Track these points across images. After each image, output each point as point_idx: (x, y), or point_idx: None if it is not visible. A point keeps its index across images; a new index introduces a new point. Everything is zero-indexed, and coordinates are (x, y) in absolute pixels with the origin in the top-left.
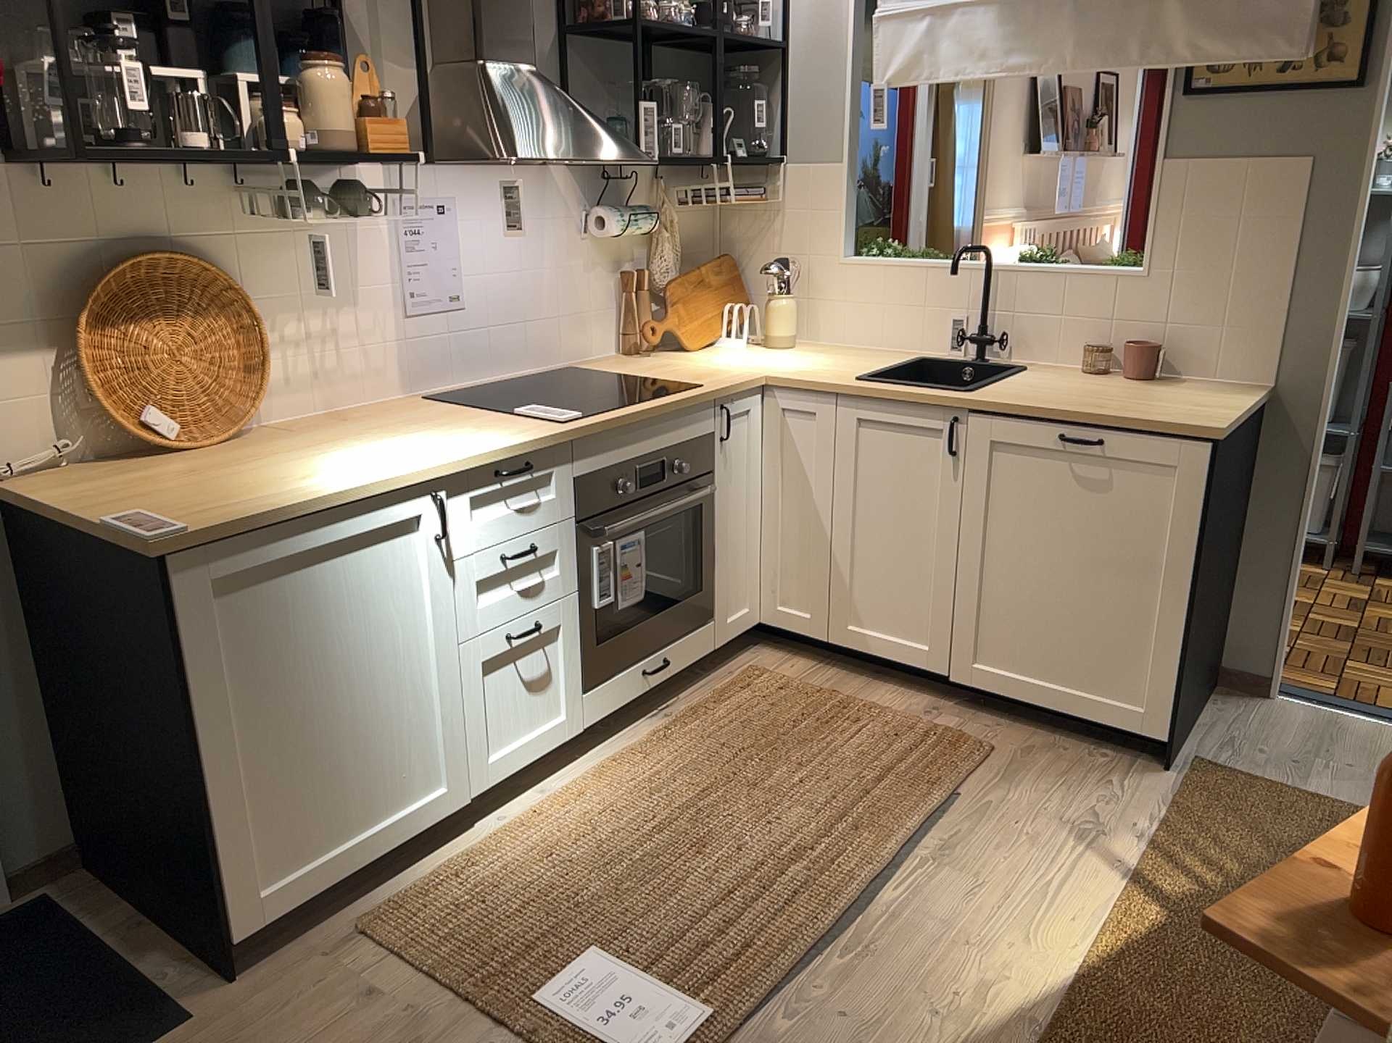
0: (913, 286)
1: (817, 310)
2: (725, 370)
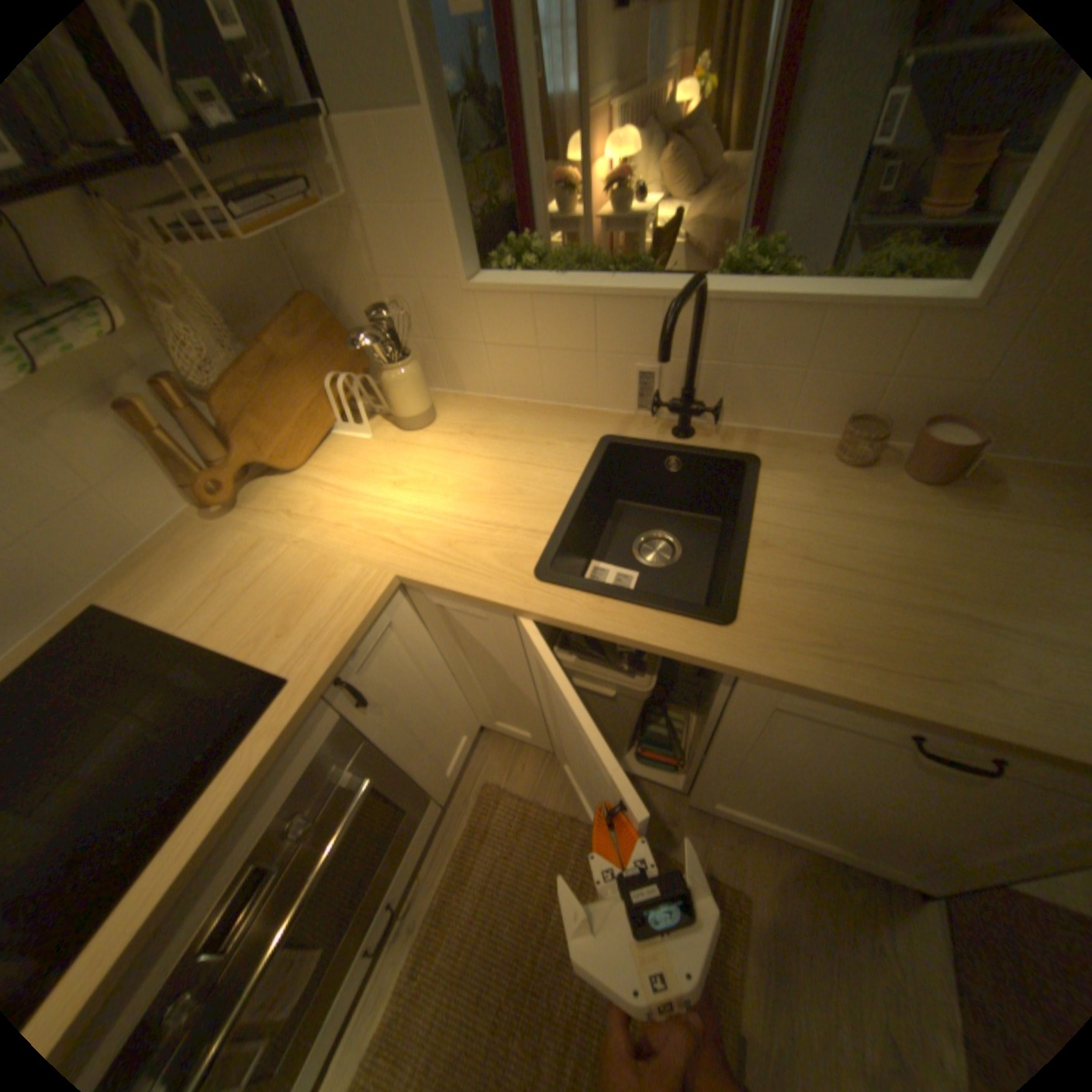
0: (573, 324)
1: (448, 353)
2: (330, 561)
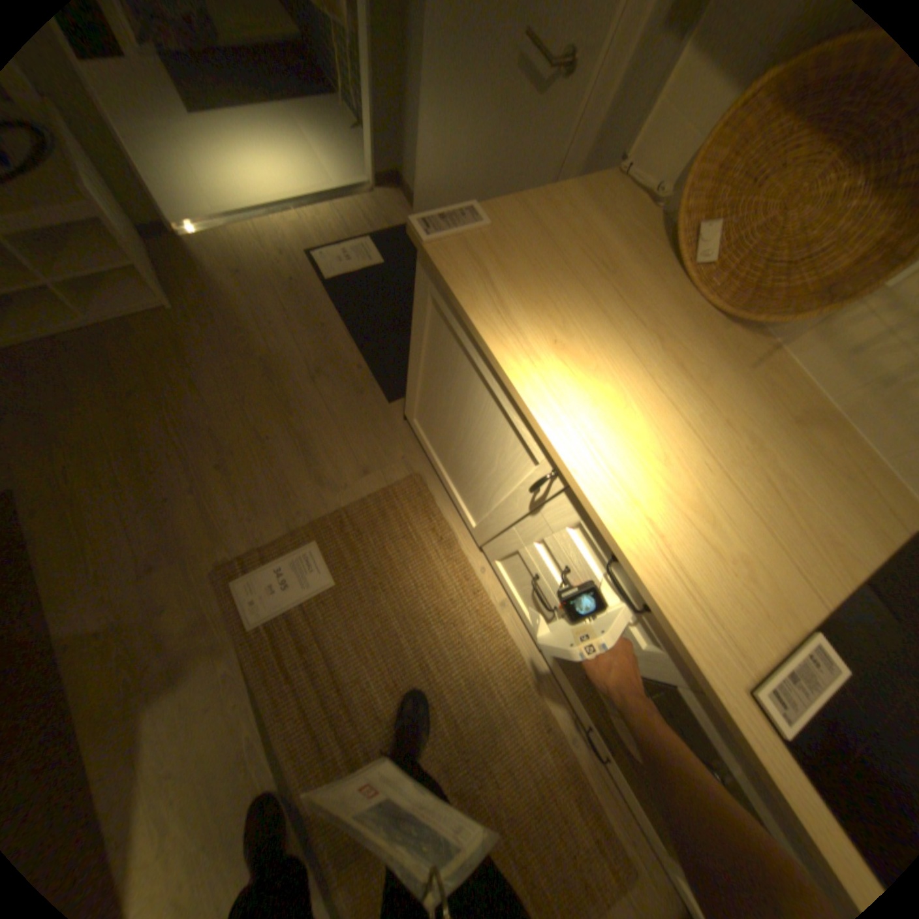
0: None
1: None
2: None
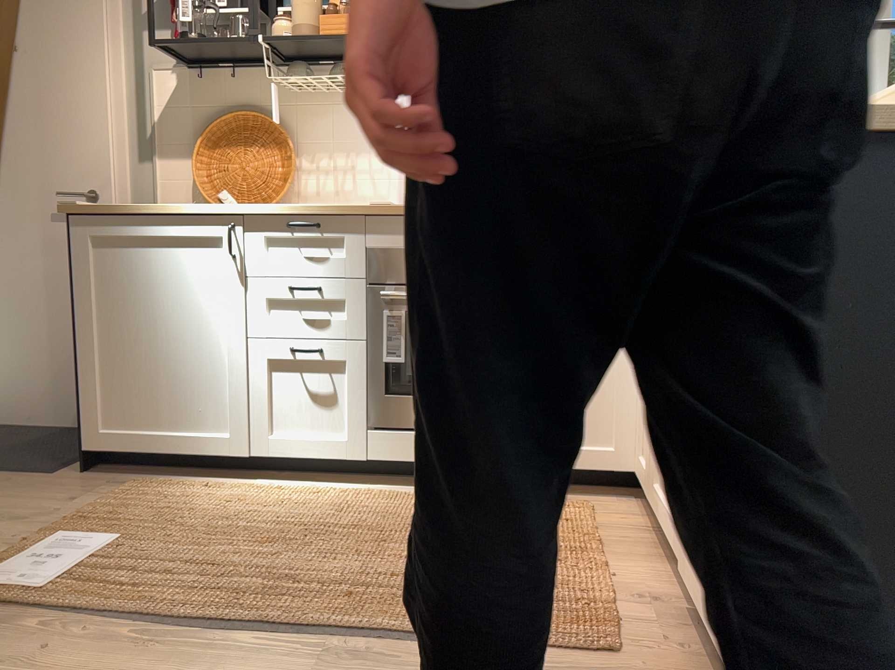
0: None
1: None
2: None
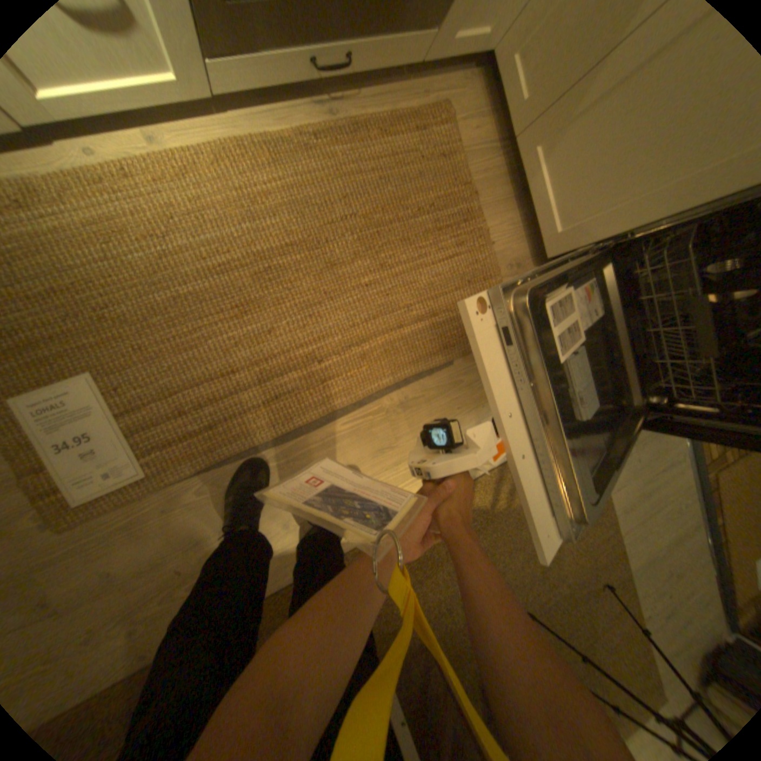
0: None
1: None
2: None
